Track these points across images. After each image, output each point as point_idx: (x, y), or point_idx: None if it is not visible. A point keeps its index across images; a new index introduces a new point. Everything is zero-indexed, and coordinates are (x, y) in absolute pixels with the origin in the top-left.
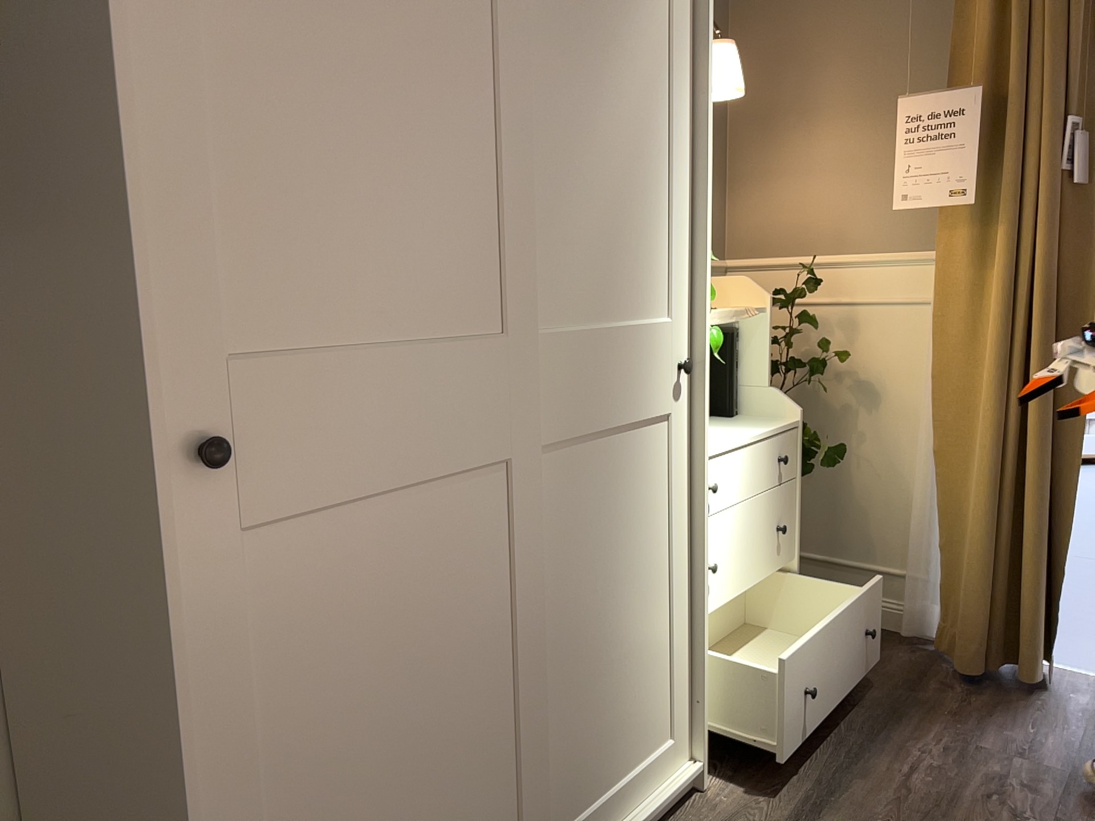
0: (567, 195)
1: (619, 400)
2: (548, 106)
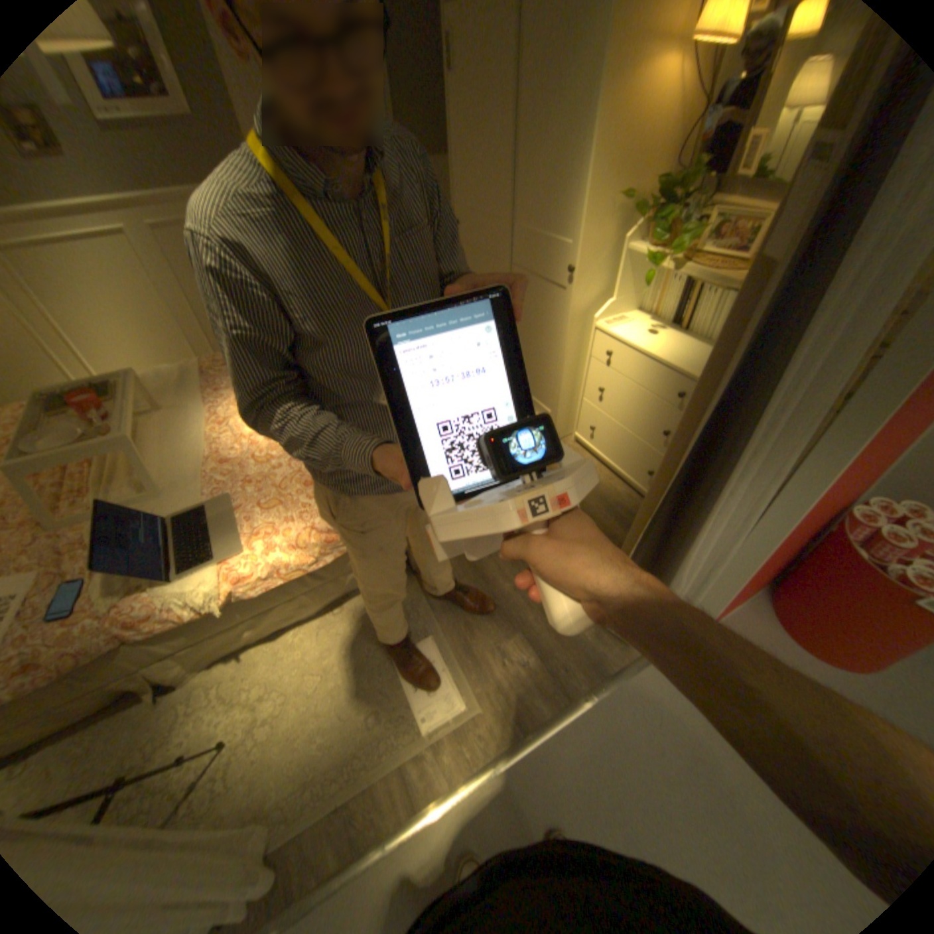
0: (531, 163)
1: (543, 266)
2: (526, 119)
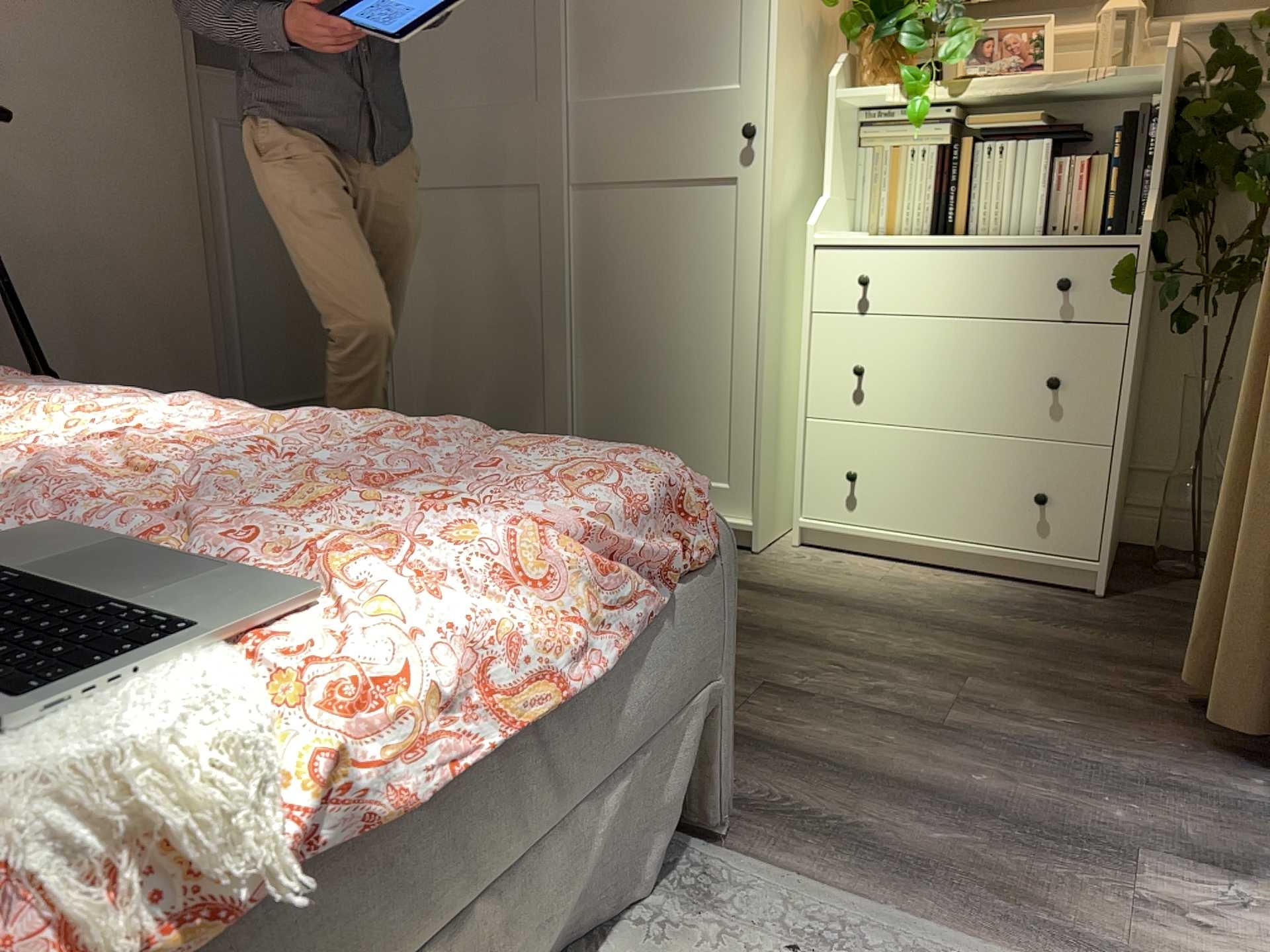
0: None
1: (663, 157)
2: None
